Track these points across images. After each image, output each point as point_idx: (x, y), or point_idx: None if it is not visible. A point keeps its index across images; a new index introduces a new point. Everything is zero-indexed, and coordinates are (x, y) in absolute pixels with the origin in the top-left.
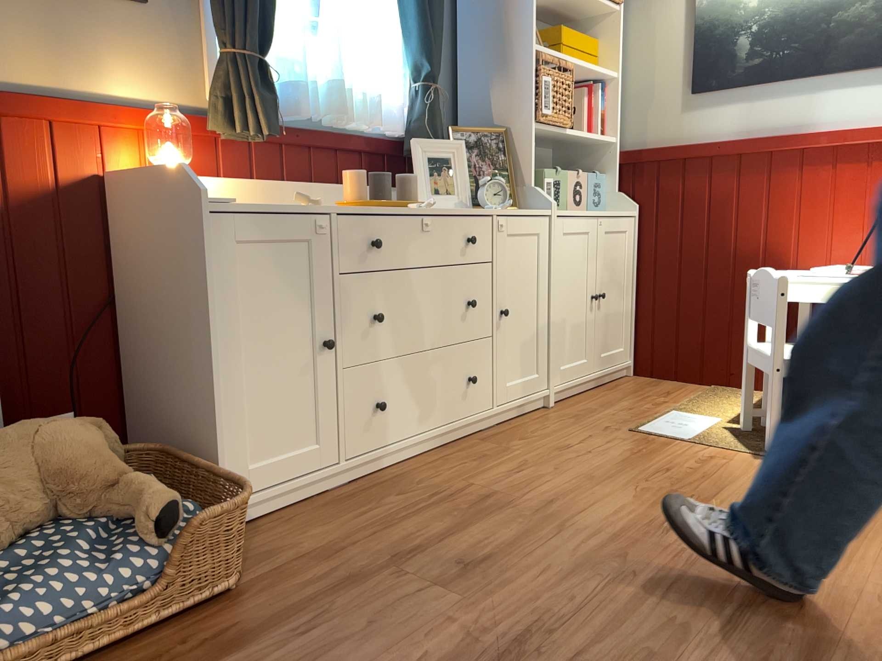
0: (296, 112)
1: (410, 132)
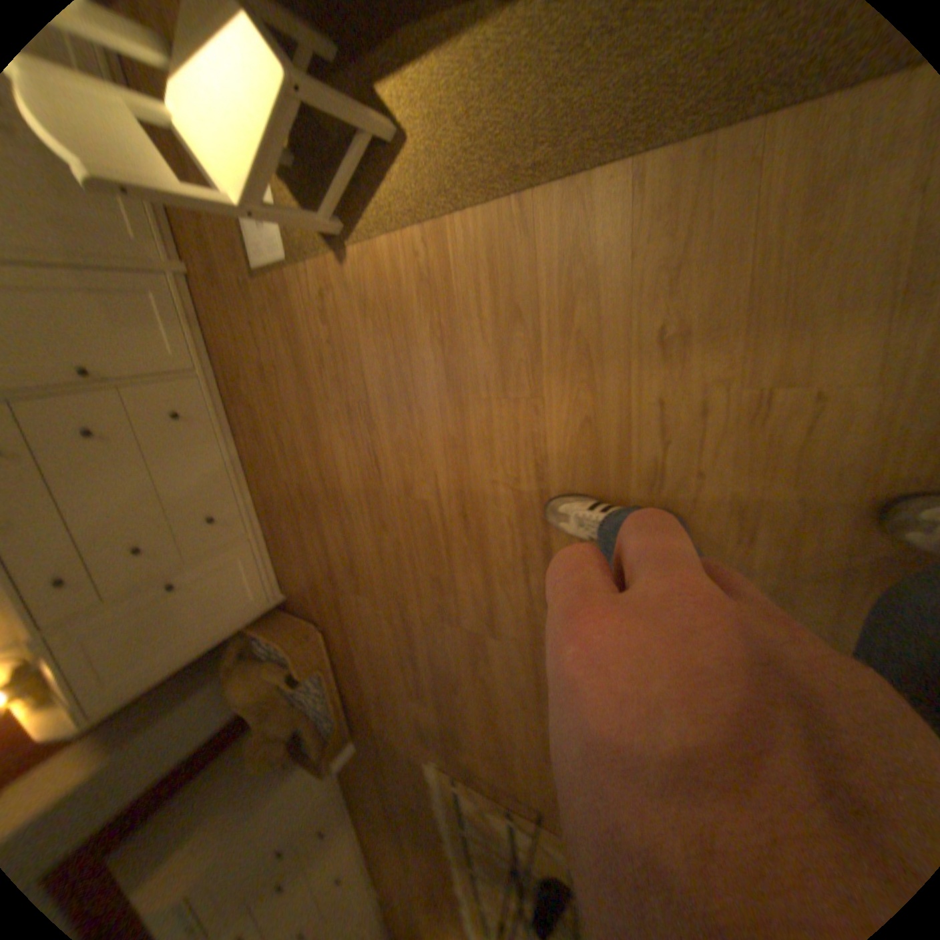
0: None
1: None
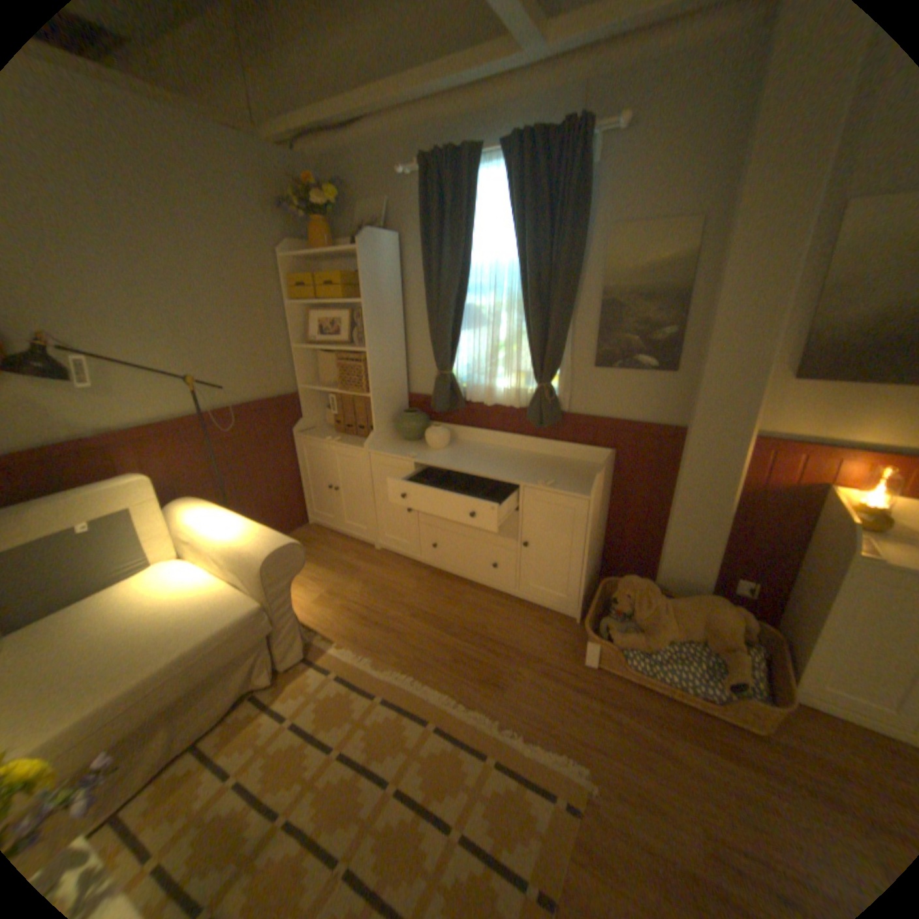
0: None
1: None
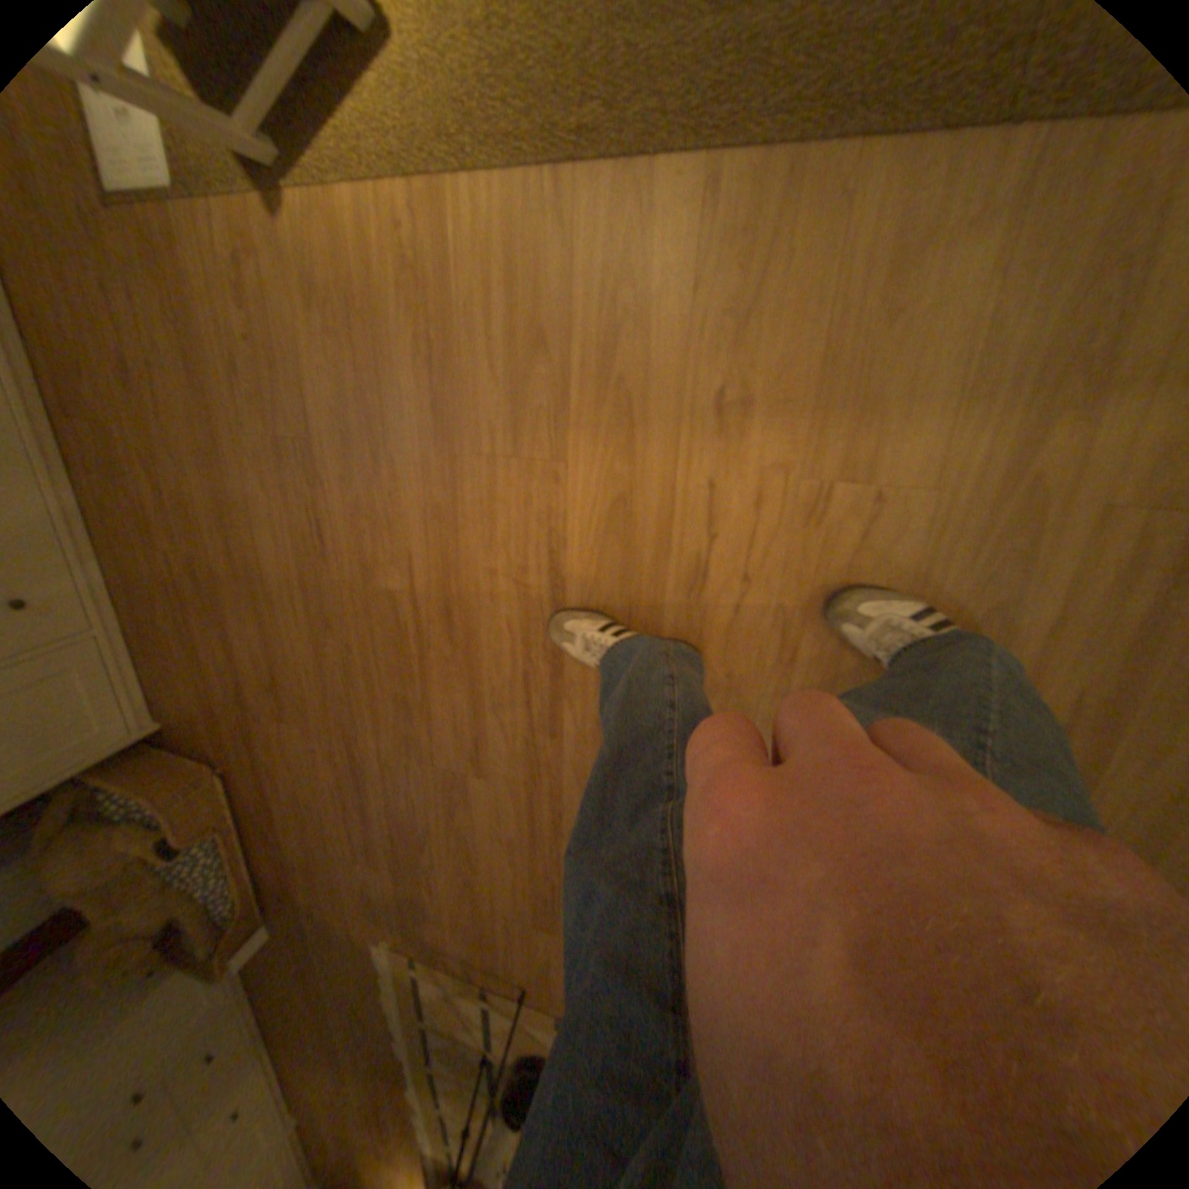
0: None
1: None
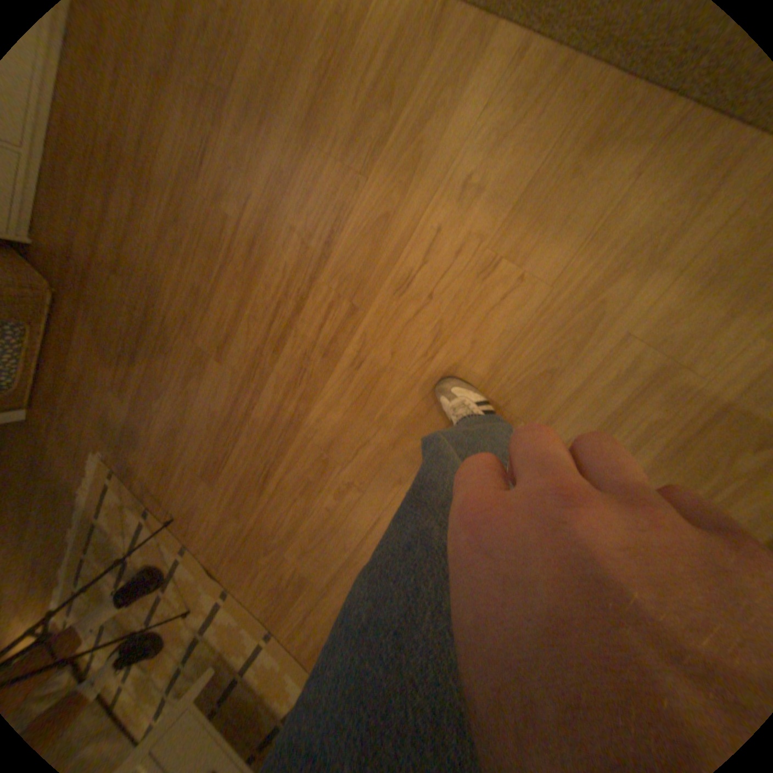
0: None
1: None
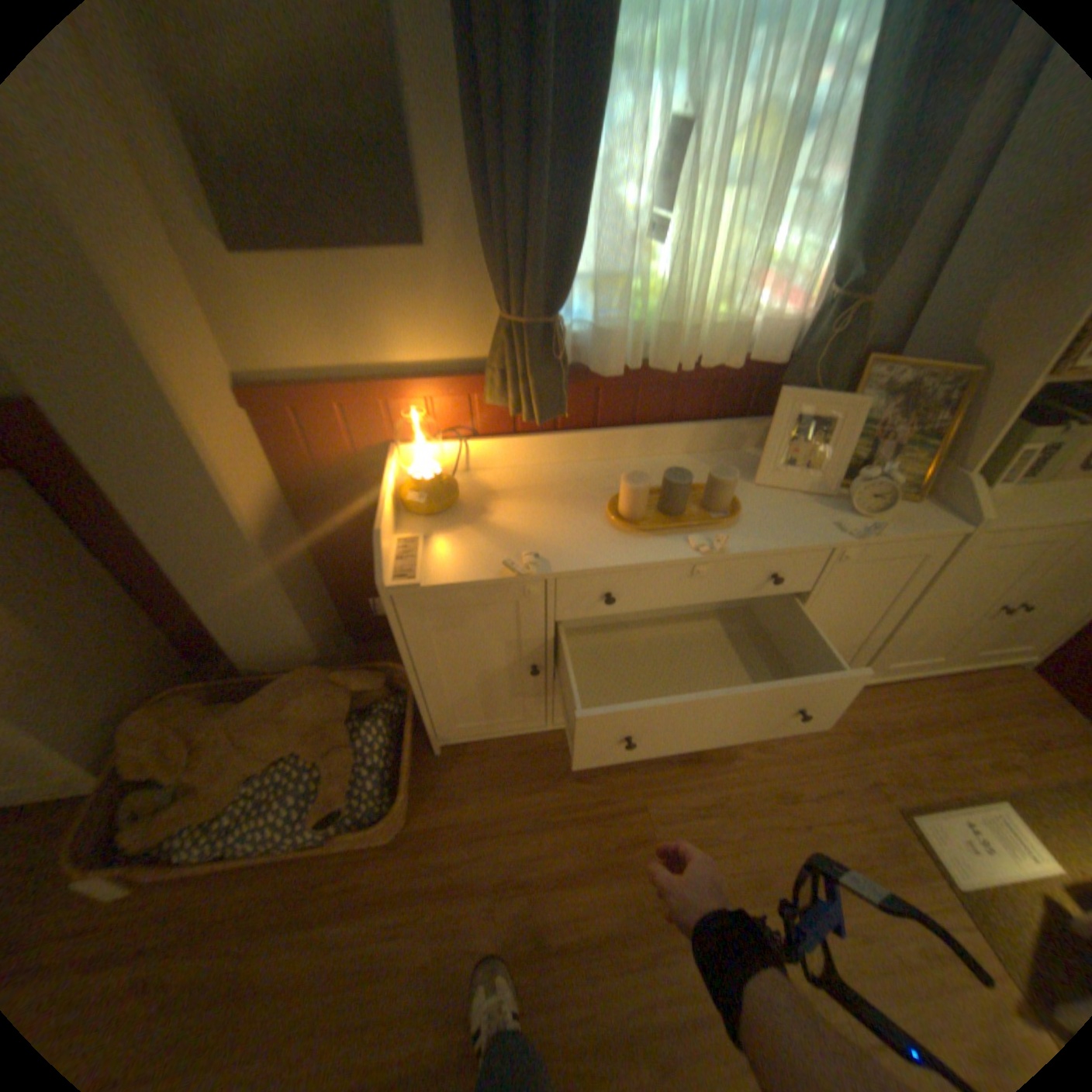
0: (604, 367)
1: (799, 357)
